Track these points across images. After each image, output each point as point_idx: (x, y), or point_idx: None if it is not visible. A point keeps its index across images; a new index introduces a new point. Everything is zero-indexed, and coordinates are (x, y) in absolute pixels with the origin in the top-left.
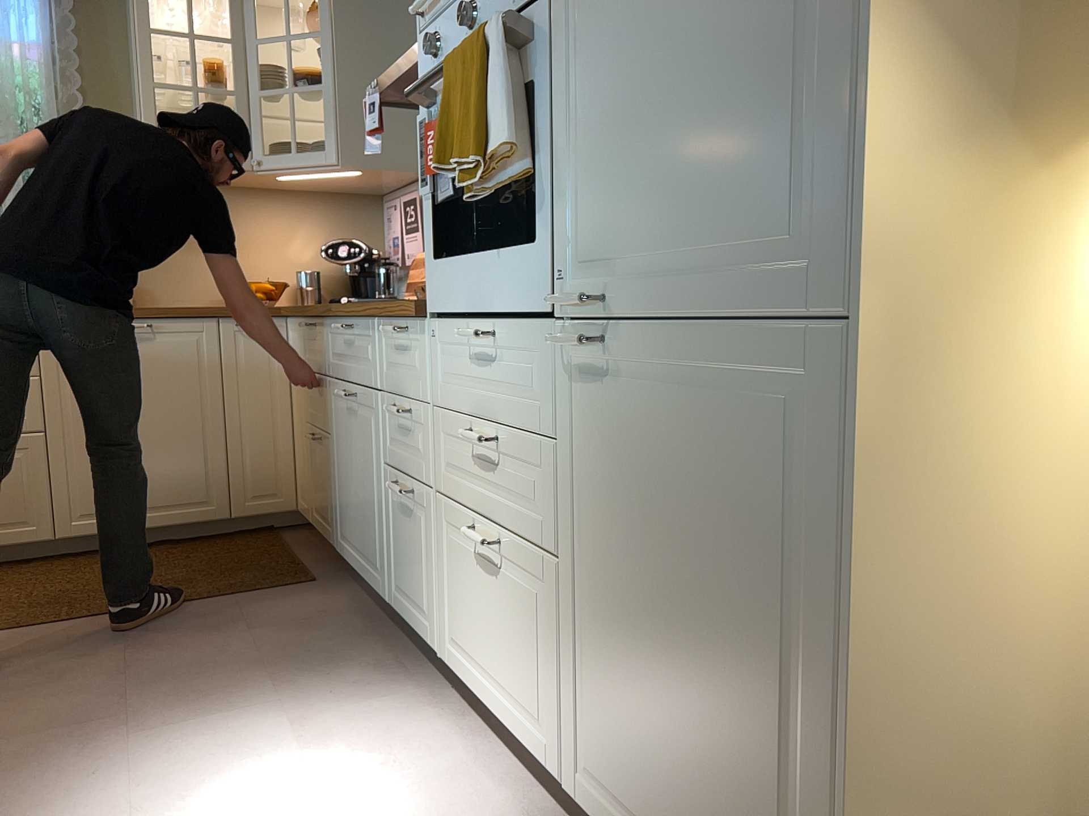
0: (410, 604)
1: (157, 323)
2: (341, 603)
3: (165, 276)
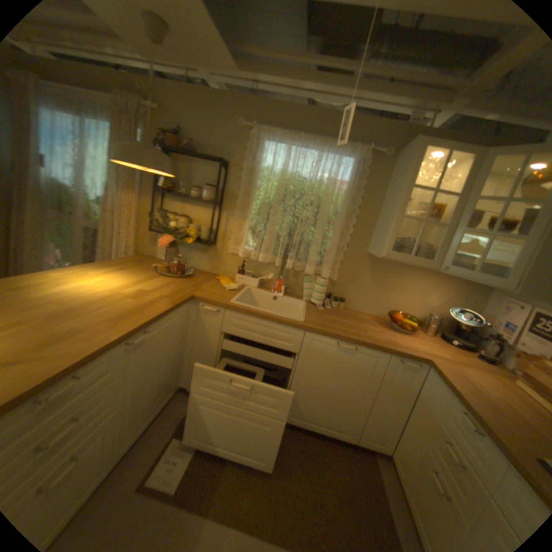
0: None
1: (360, 348)
2: None
3: (362, 297)
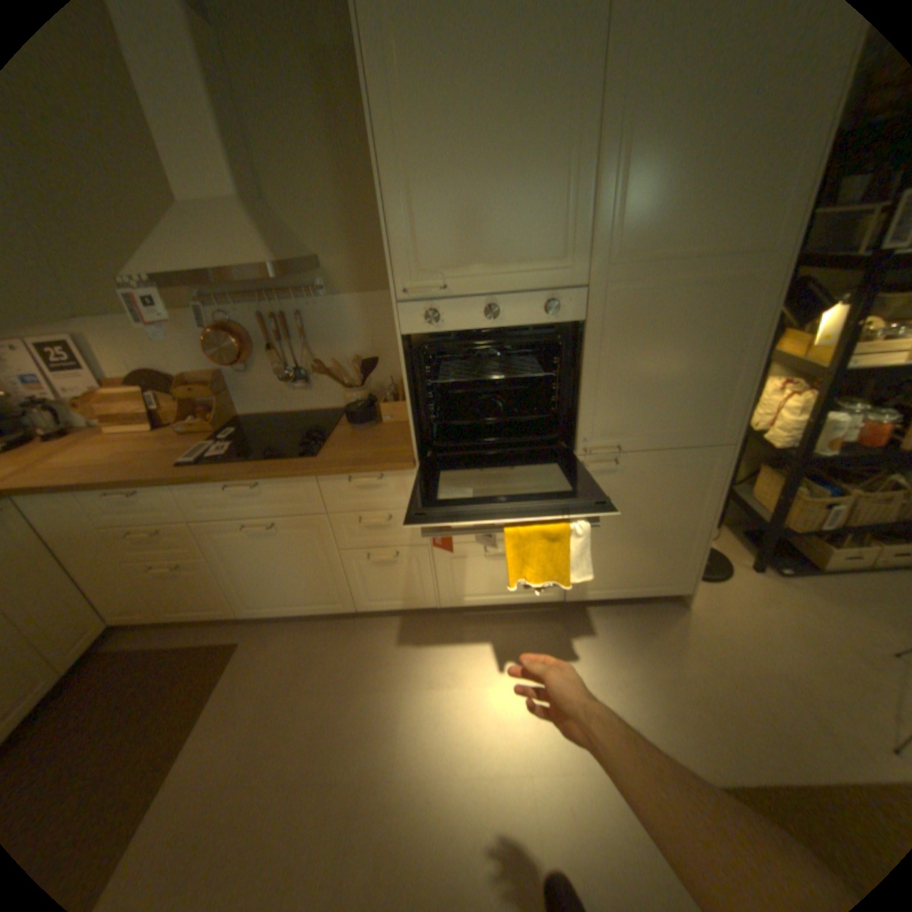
0: (391, 600)
1: None
2: (287, 638)
3: None
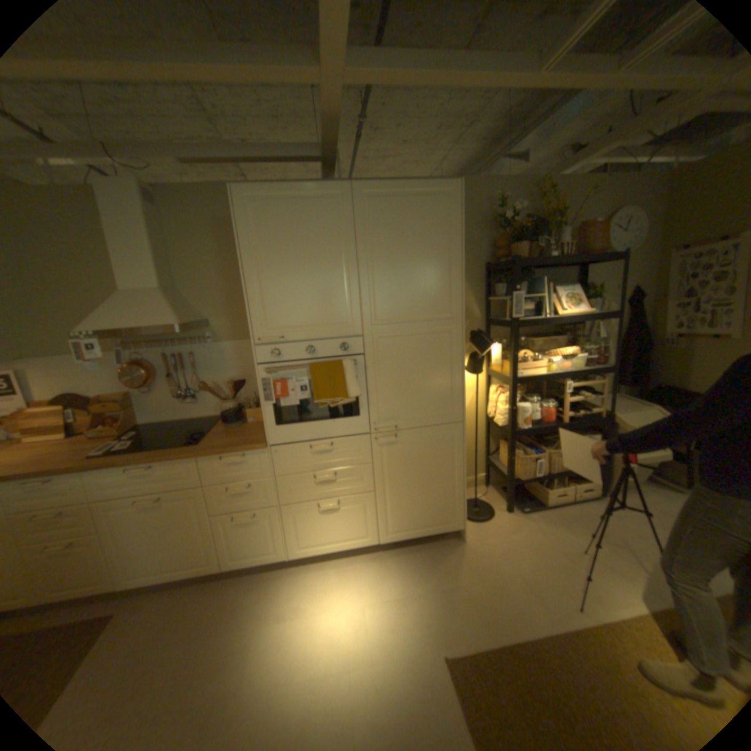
0: (250, 558)
1: None
2: (160, 604)
3: None
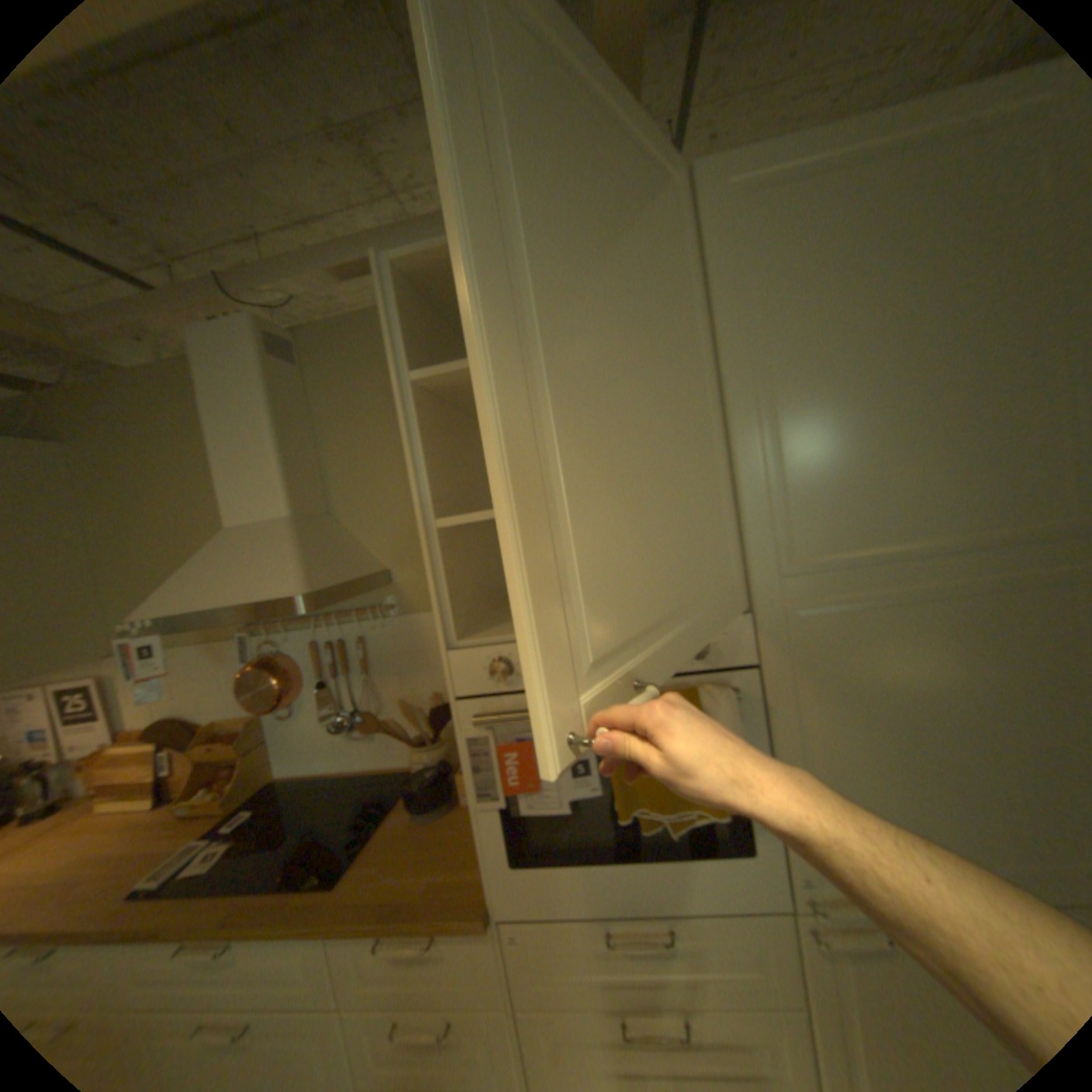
0: None
1: None
2: None
3: None
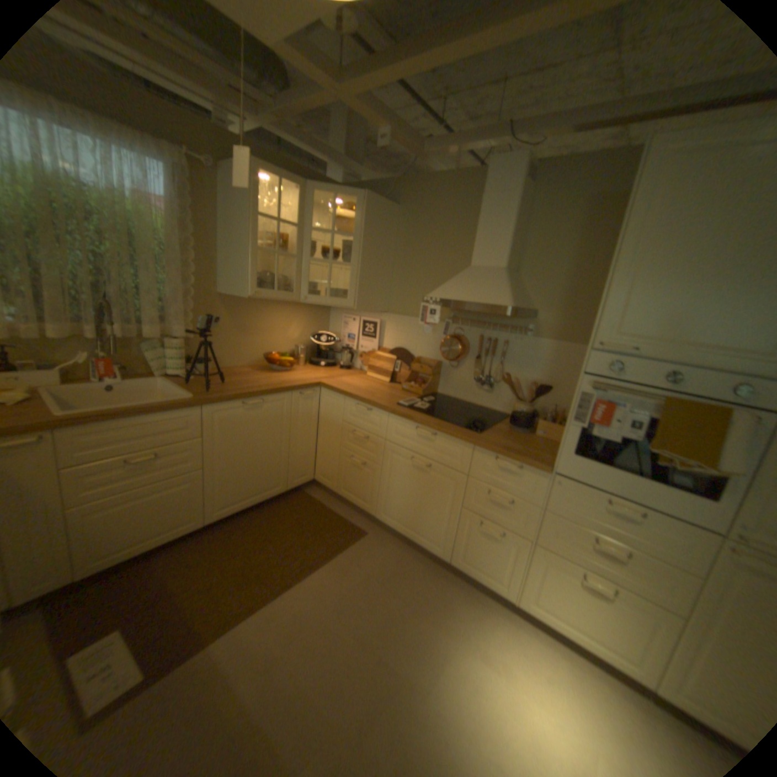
0: (481, 572)
1: (265, 399)
2: (397, 551)
3: (227, 350)
